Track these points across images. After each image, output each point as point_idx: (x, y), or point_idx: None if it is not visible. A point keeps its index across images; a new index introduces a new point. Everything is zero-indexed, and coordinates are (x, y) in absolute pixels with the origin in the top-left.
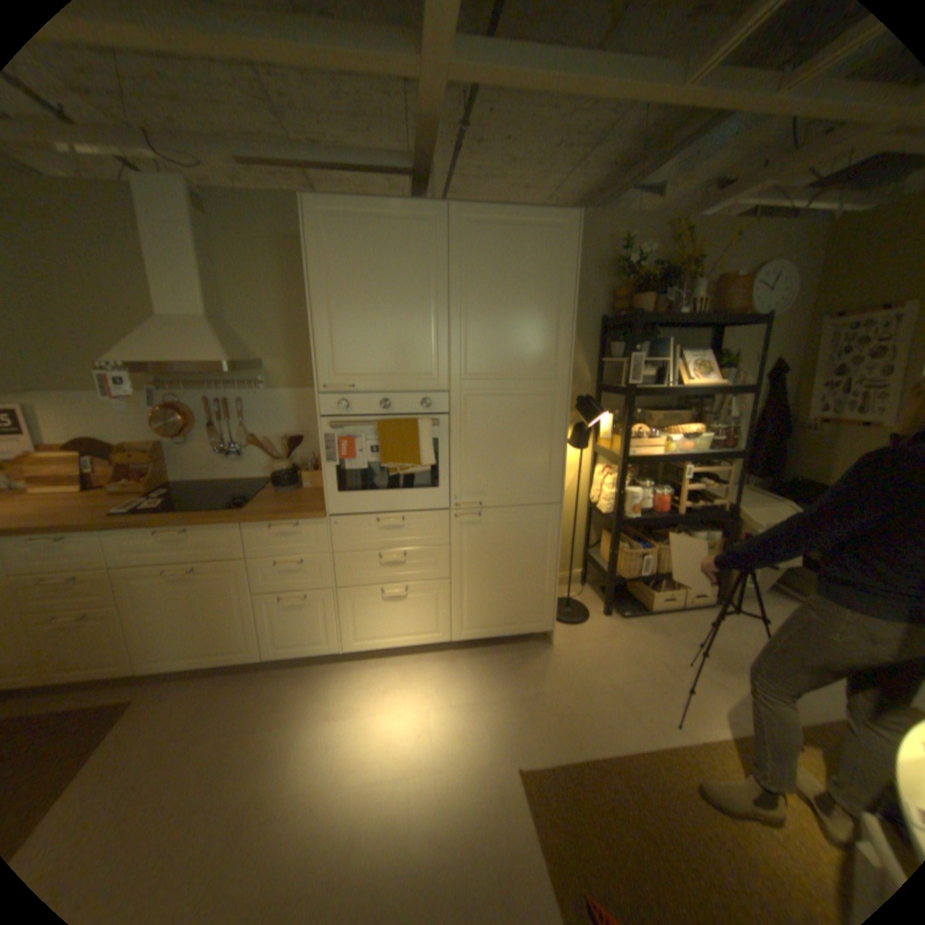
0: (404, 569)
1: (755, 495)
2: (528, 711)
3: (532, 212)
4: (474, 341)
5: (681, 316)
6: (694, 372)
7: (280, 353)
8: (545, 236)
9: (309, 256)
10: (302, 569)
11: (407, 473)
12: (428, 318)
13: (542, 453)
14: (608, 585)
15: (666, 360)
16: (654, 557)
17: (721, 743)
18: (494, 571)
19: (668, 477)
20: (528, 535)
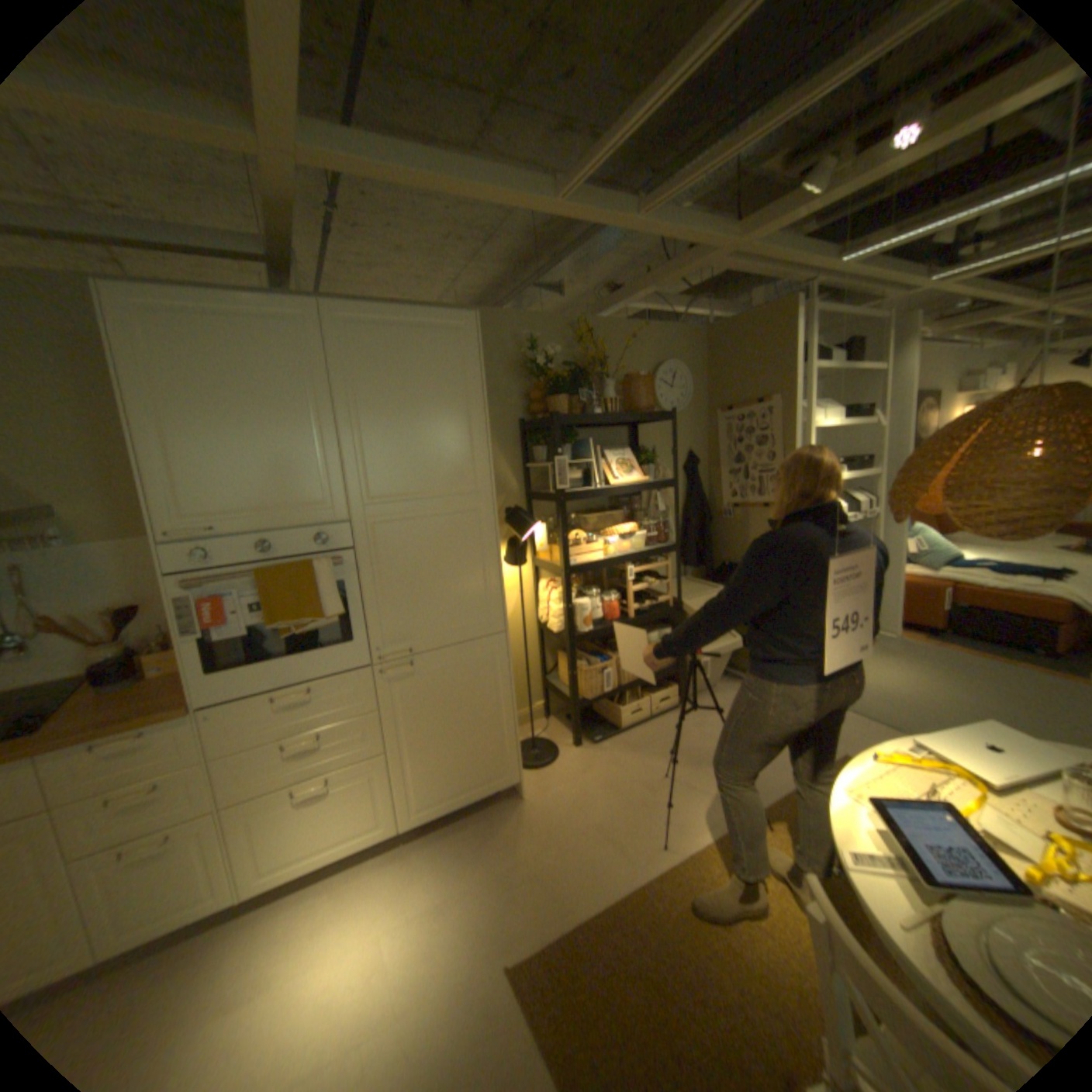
0: (320, 757)
1: (692, 585)
2: (505, 890)
3: (422, 313)
4: (374, 459)
5: (596, 417)
6: (617, 471)
7: (86, 494)
8: (441, 339)
9: (120, 362)
10: (156, 799)
11: (307, 631)
12: (310, 435)
13: (475, 578)
14: (573, 711)
15: (589, 461)
16: (613, 670)
17: (704, 851)
18: (440, 729)
19: (612, 582)
20: (474, 676)
